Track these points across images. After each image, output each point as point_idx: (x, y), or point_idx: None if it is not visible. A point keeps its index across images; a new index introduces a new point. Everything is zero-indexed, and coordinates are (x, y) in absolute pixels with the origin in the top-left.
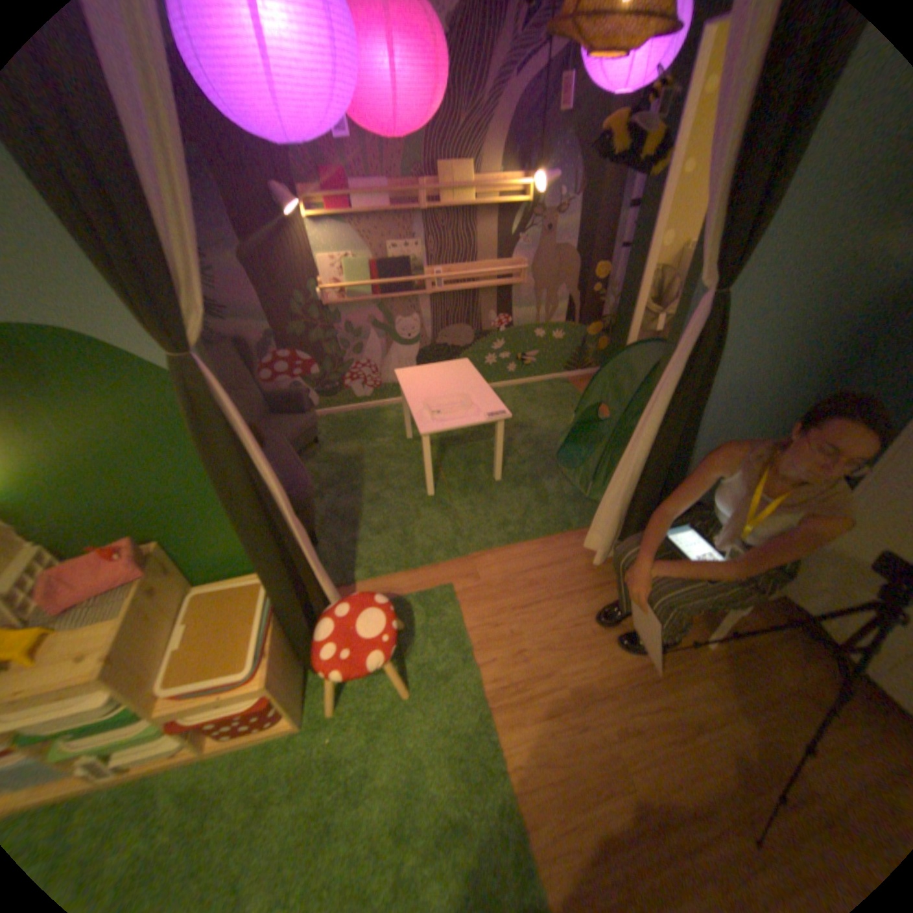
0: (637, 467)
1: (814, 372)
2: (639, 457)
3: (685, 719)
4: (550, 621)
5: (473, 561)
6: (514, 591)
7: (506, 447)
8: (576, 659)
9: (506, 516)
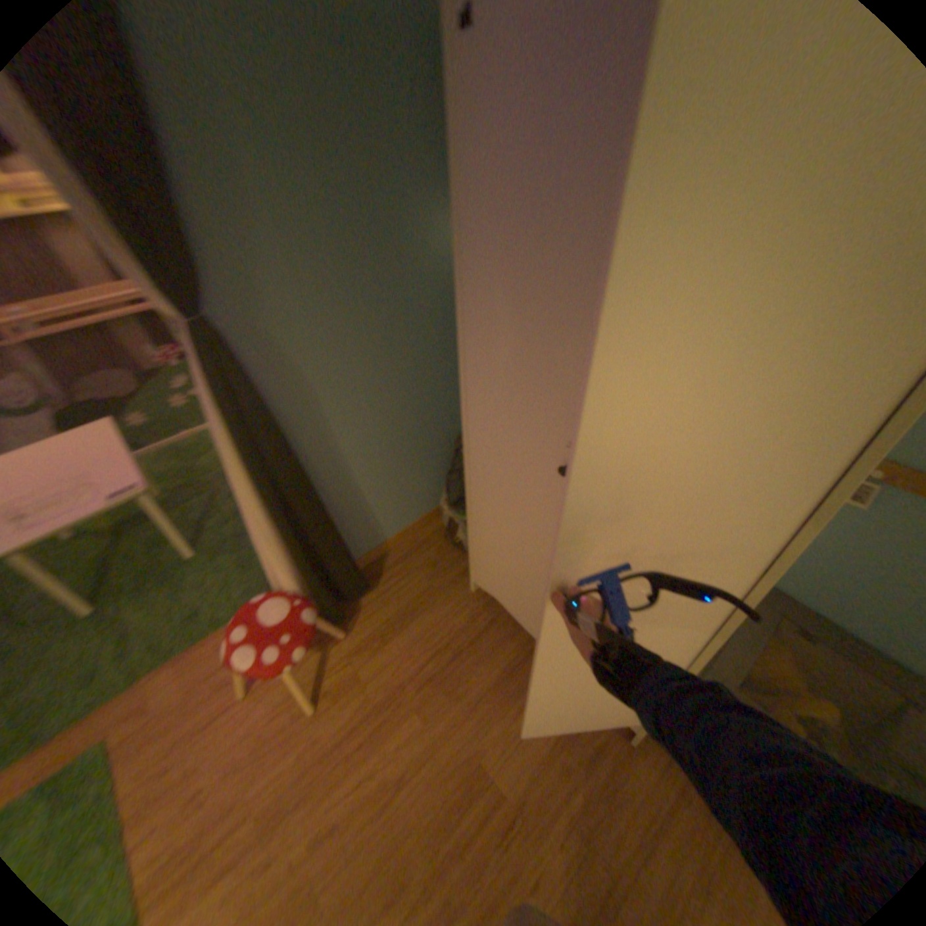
0: (265, 524)
1: (434, 364)
2: (259, 515)
3: (385, 781)
4: (241, 729)
5: (145, 688)
6: (197, 708)
7: (192, 514)
8: (268, 768)
9: (184, 610)
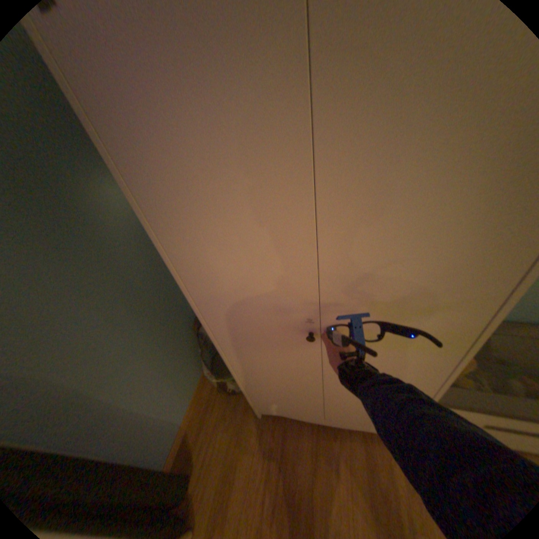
0: None
1: (151, 290)
2: None
3: None
4: None
5: None
6: None
7: None
8: None
9: None
